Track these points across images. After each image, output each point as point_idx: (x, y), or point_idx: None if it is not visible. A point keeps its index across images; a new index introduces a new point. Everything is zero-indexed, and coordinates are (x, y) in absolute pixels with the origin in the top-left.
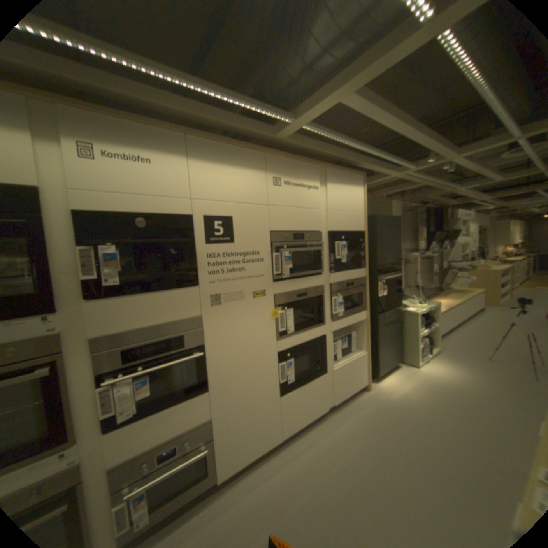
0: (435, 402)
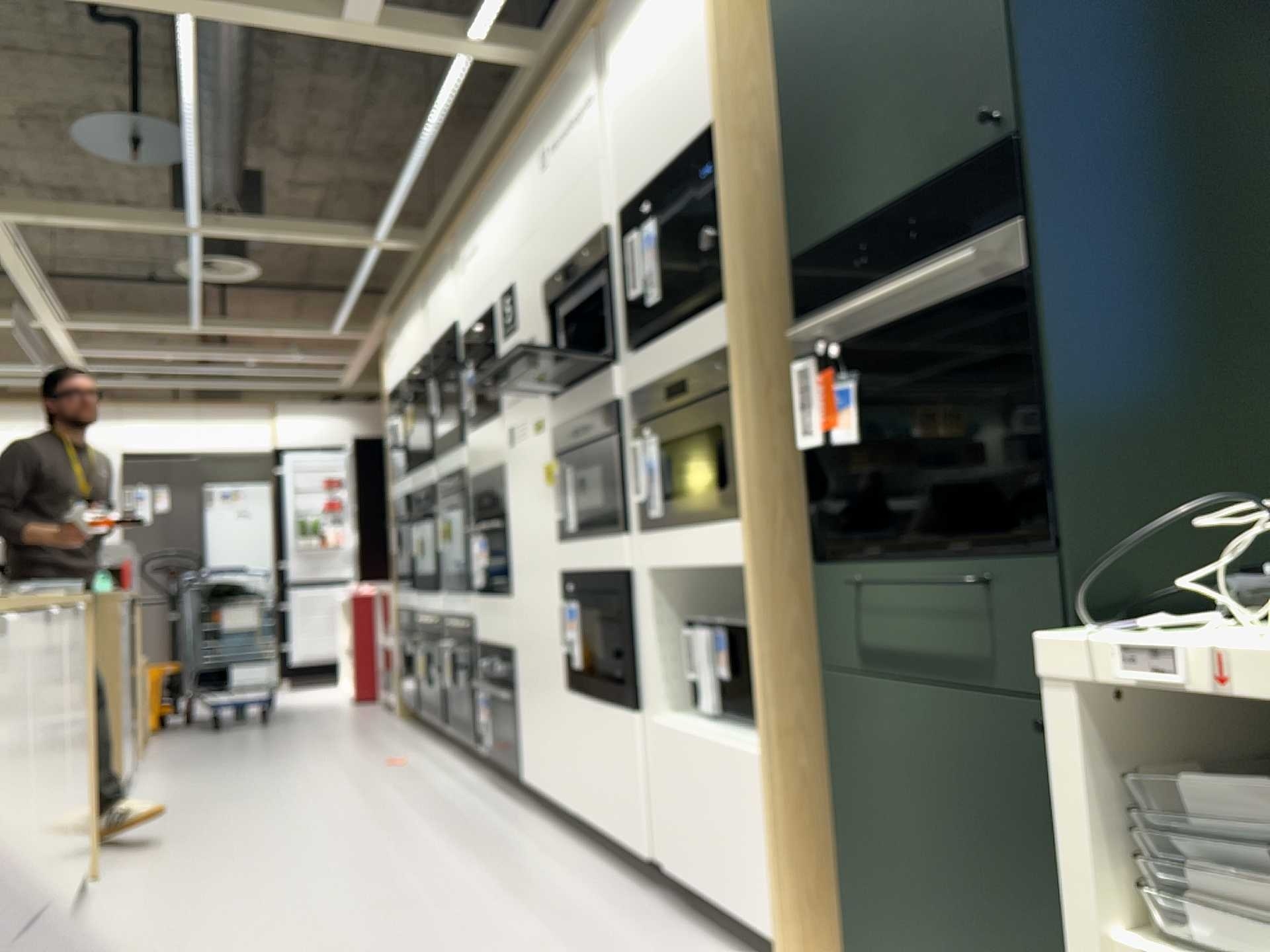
0: None
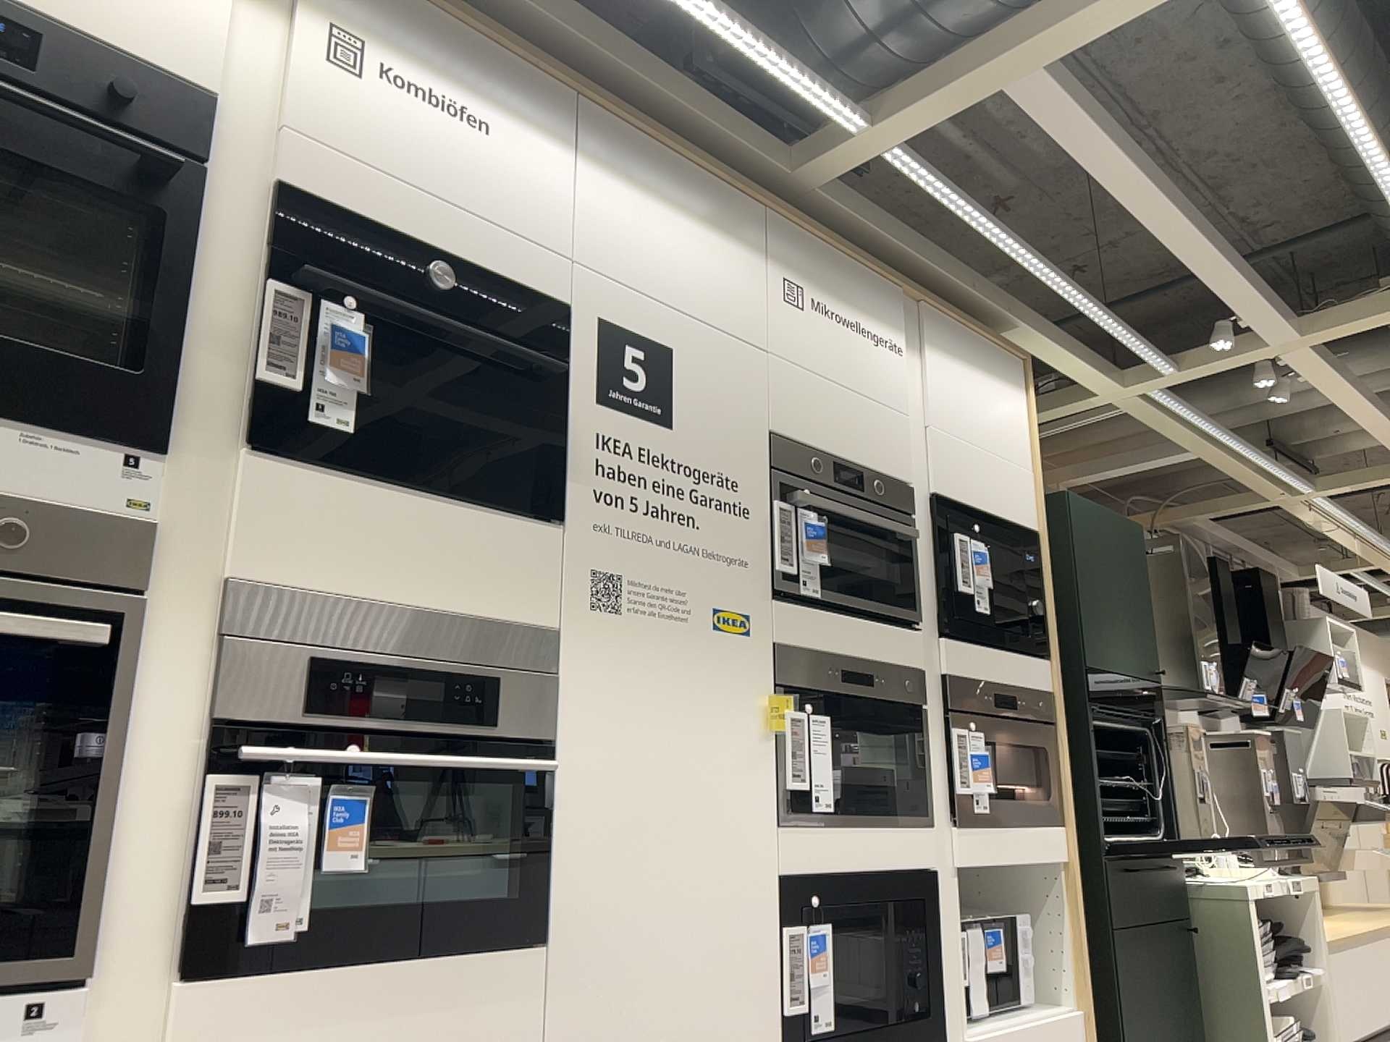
0: None
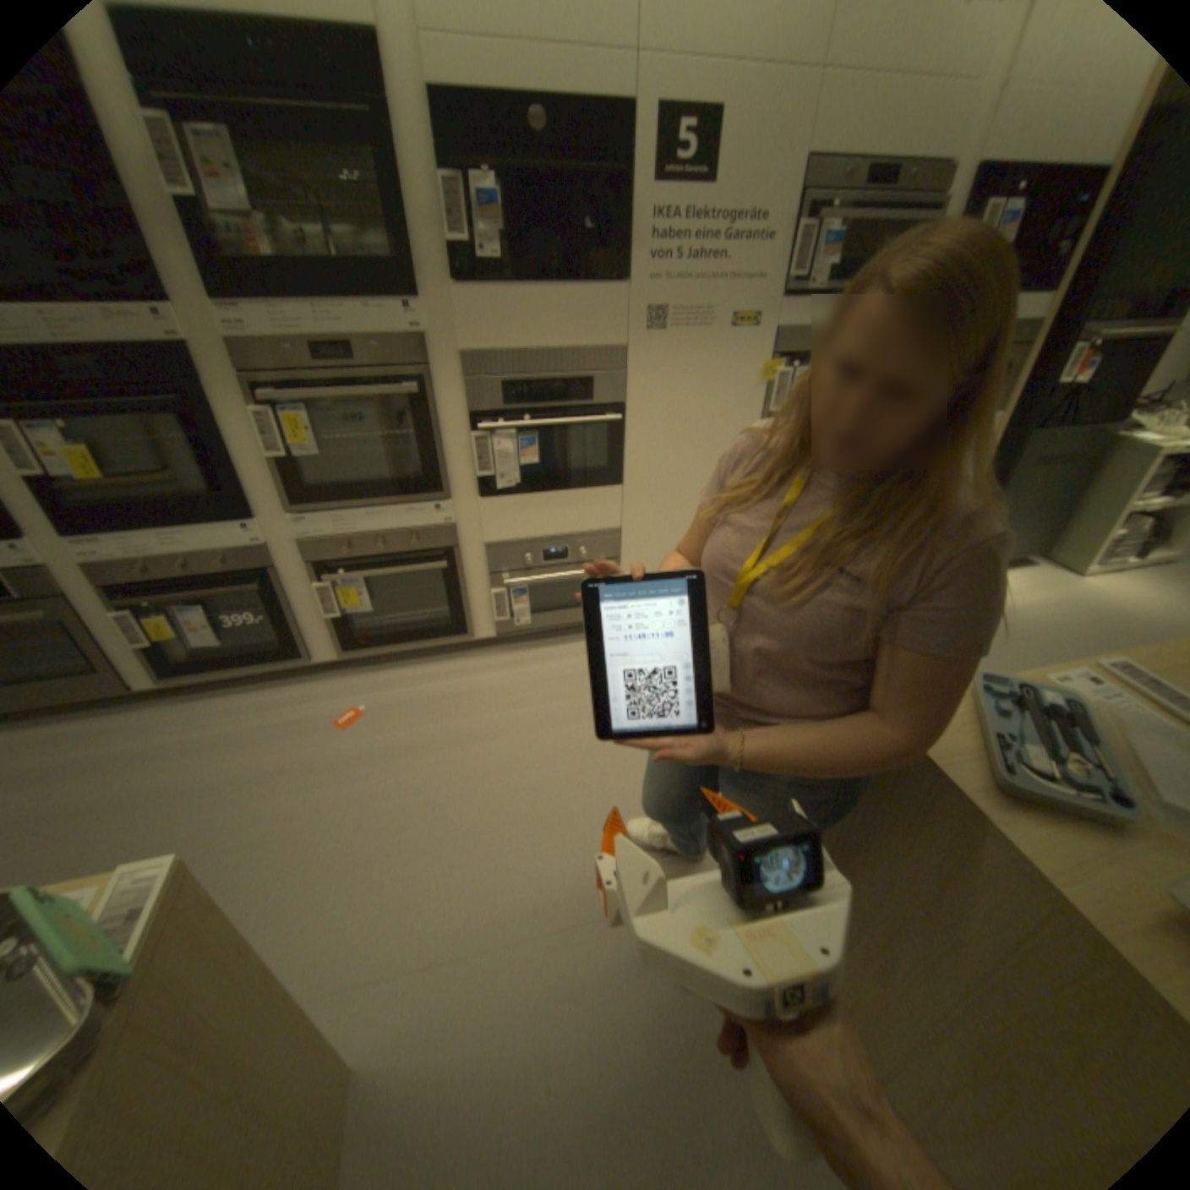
0: (1071, 634)
